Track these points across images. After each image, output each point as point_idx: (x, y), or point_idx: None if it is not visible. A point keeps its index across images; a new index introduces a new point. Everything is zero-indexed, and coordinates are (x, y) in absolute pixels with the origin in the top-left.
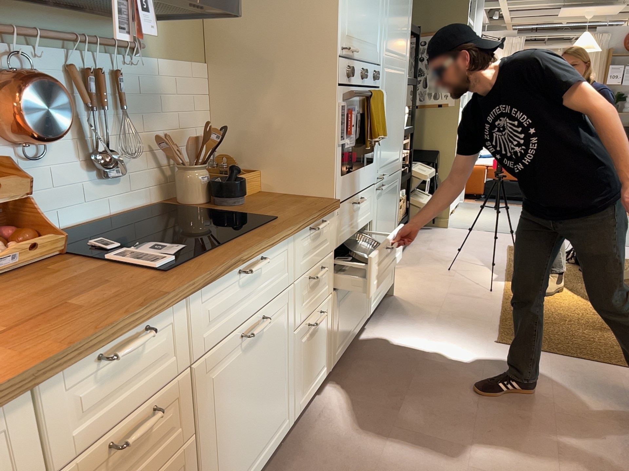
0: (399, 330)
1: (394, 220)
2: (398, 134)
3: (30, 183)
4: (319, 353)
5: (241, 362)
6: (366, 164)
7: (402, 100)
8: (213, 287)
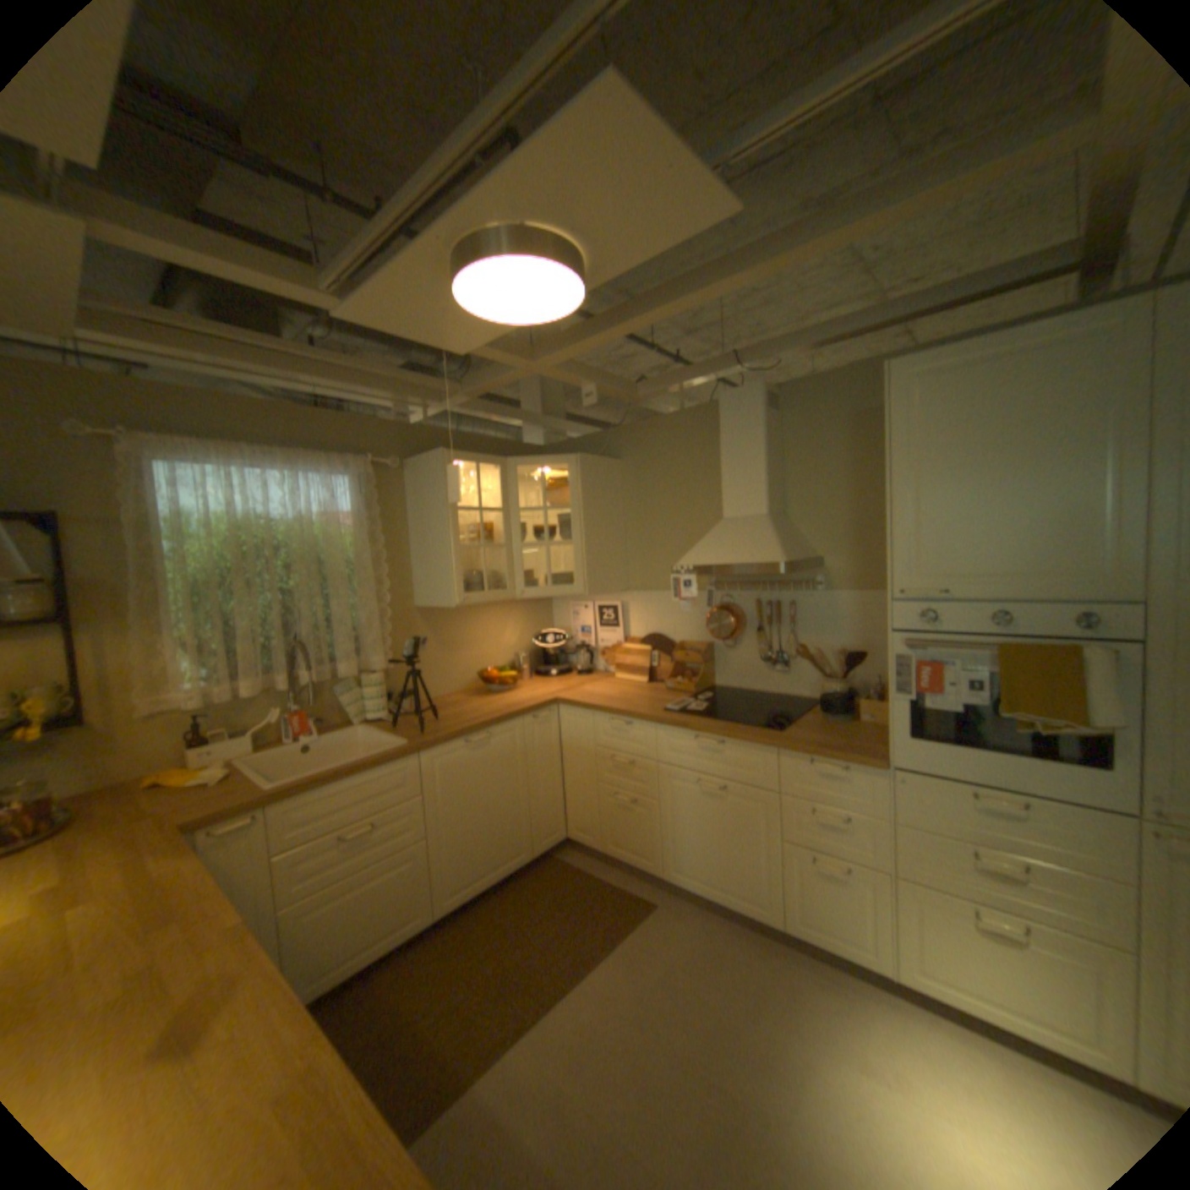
0: None
1: None
2: None
3: (703, 658)
4: (851, 919)
5: (702, 800)
6: (1067, 764)
7: None
8: (676, 733)
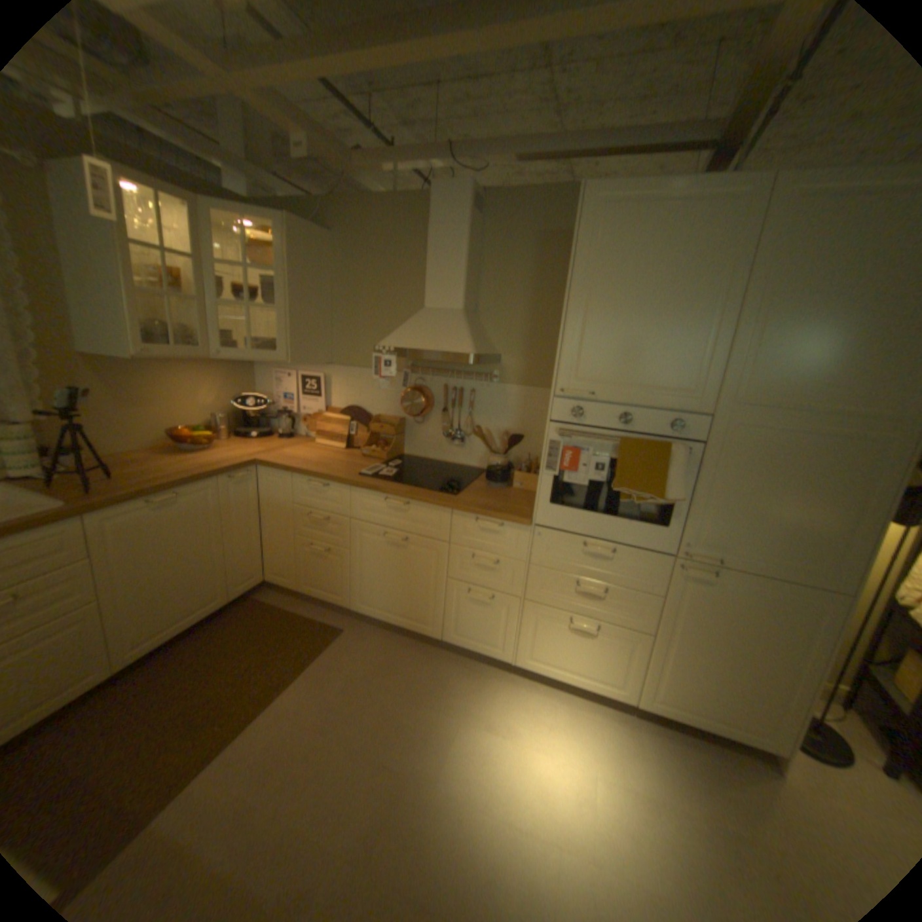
0: (662, 765)
1: (791, 658)
2: (827, 531)
3: (395, 430)
4: (489, 628)
5: (386, 548)
6: (642, 522)
7: (856, 481)
8: (368, 494)
